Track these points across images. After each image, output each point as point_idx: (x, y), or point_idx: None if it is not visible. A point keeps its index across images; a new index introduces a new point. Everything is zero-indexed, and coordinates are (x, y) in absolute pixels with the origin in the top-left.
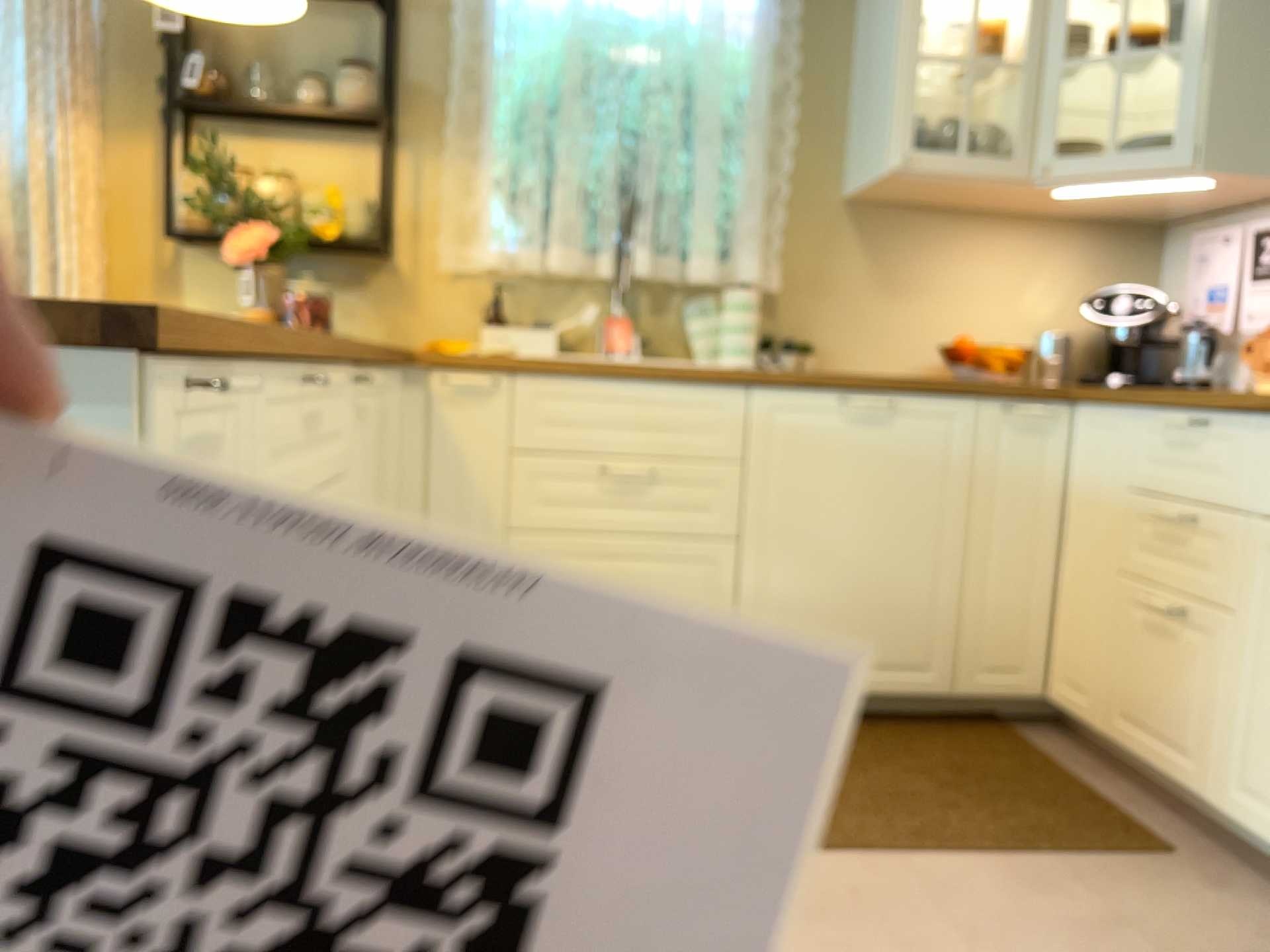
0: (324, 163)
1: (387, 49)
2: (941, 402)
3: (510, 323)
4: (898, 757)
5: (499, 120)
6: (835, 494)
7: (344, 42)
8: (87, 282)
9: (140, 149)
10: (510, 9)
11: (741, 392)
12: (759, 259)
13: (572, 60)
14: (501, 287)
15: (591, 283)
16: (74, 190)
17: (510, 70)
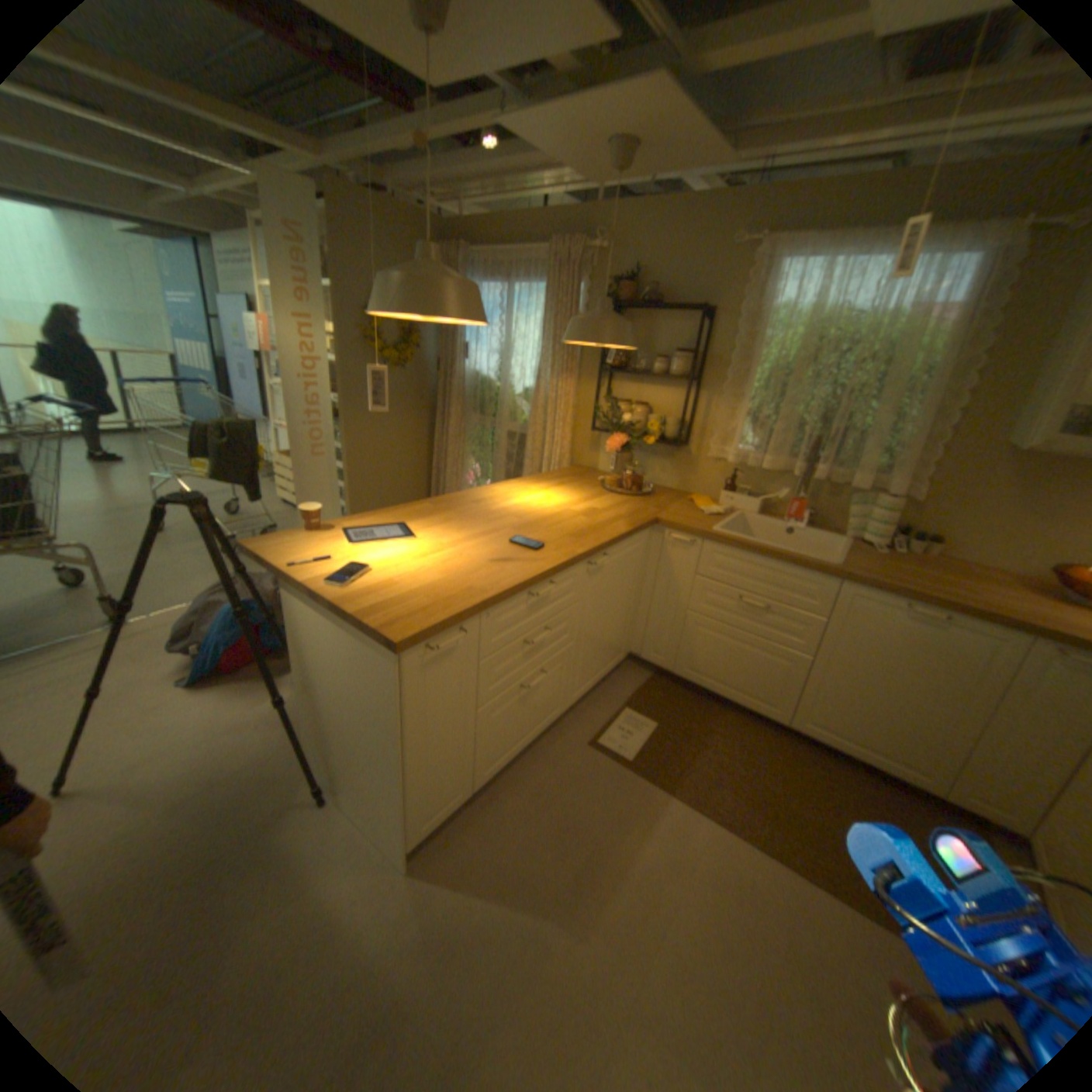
0: (664, 396)
1: (698, 344)
2: (997, 630)
3: (738, 491)
4: (874, 818)
5: (753, 382)
6: (889, 658)
7: (684, 334)
8: (563, 446)
9: (591, 386)
10: (774, 315)
11: (836, 582)
12: (917, 477)
13: (804, 348)
14: (738, 471)
15: (793, 474)
16: (562, 408)
17: (769, 349)
